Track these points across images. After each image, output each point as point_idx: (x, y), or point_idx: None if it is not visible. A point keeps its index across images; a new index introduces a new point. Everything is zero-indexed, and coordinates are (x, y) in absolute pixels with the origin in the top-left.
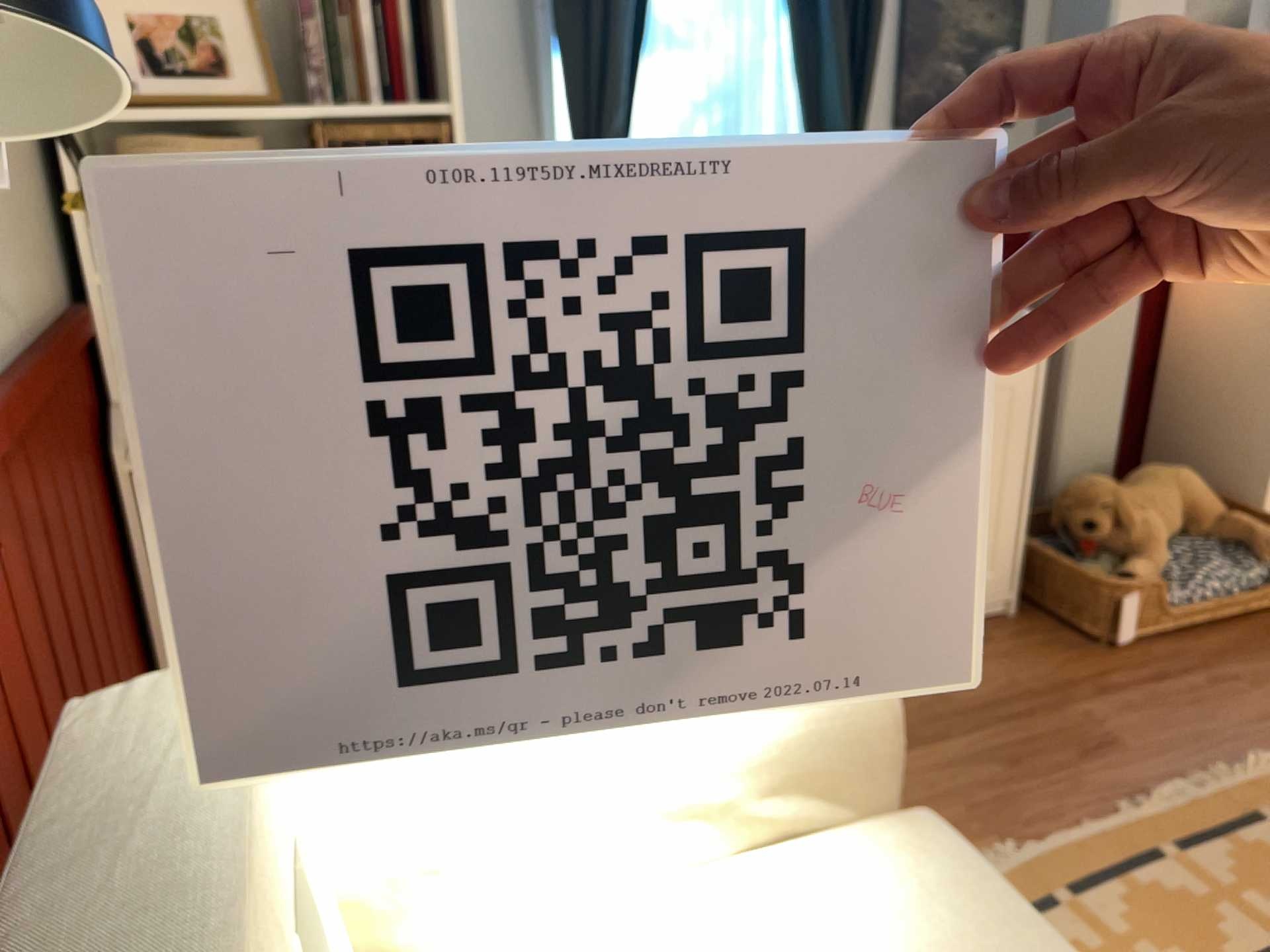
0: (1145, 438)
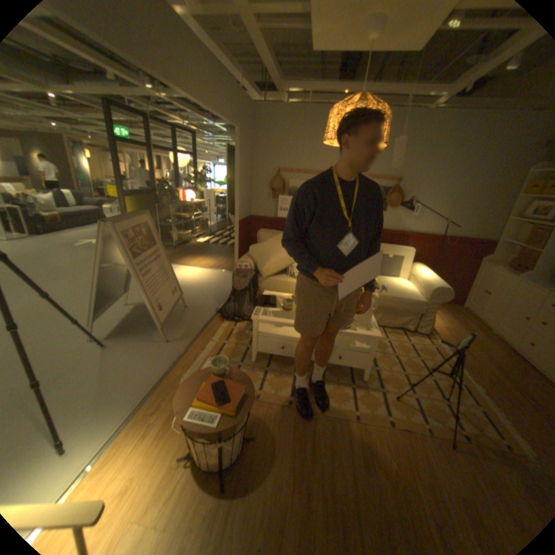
0: None
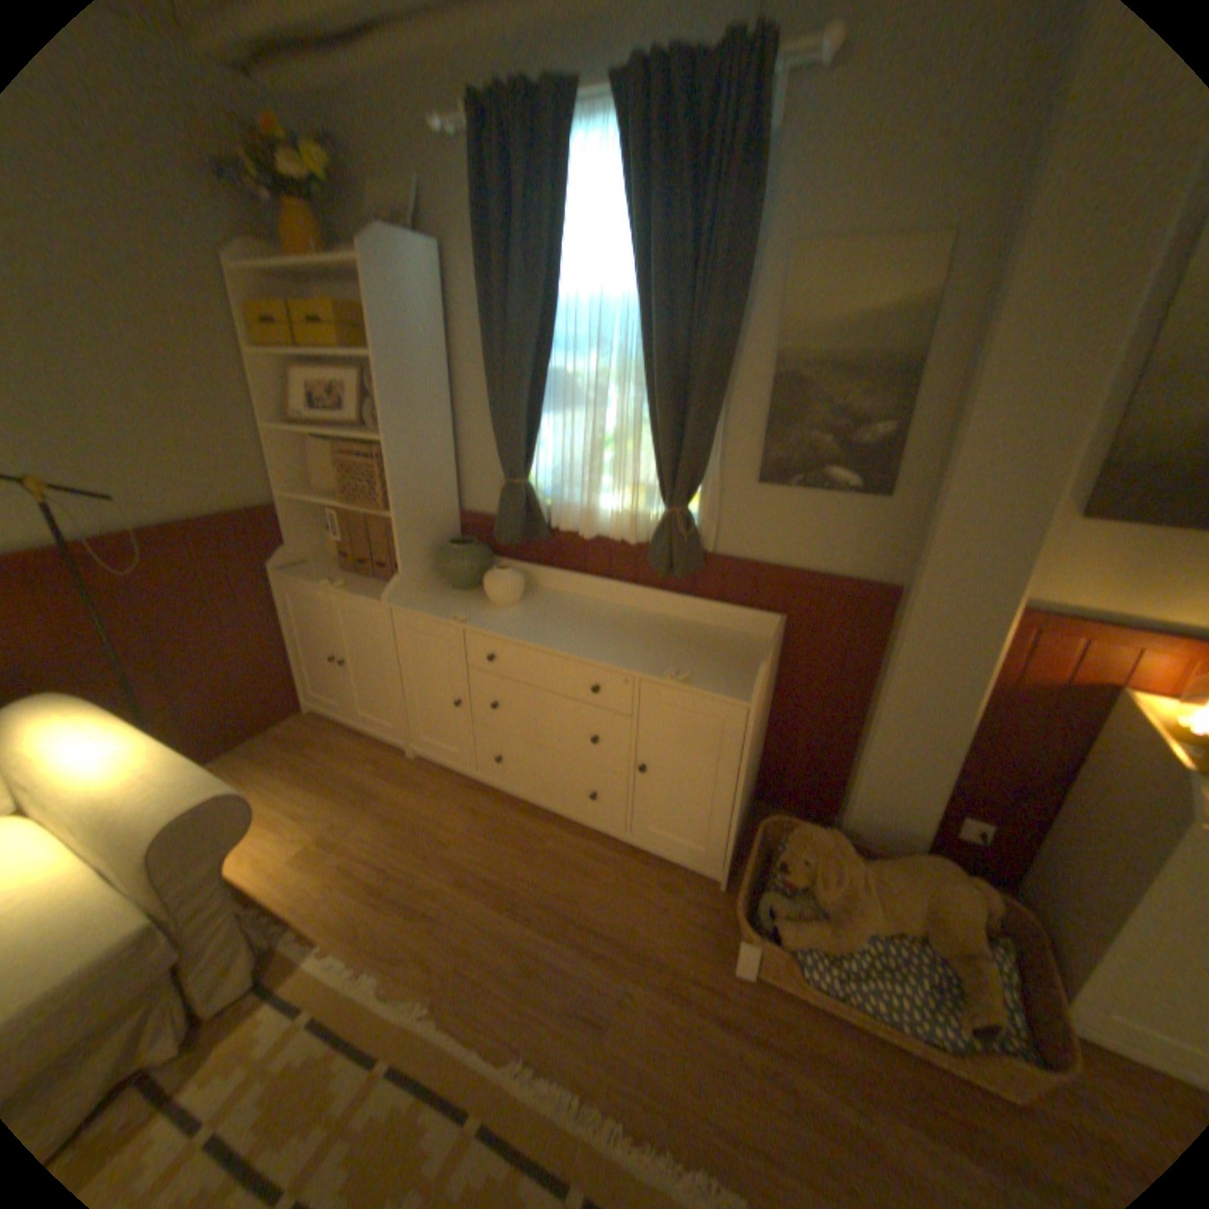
0: (1044, 834)
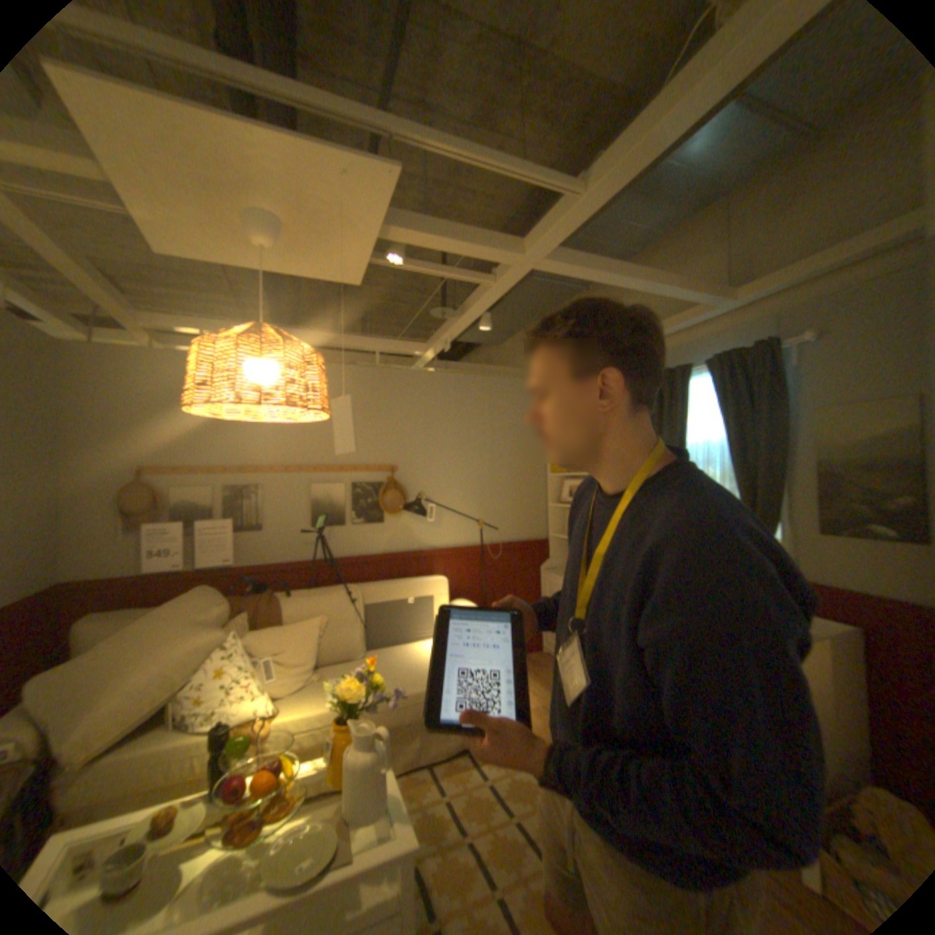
0: None
